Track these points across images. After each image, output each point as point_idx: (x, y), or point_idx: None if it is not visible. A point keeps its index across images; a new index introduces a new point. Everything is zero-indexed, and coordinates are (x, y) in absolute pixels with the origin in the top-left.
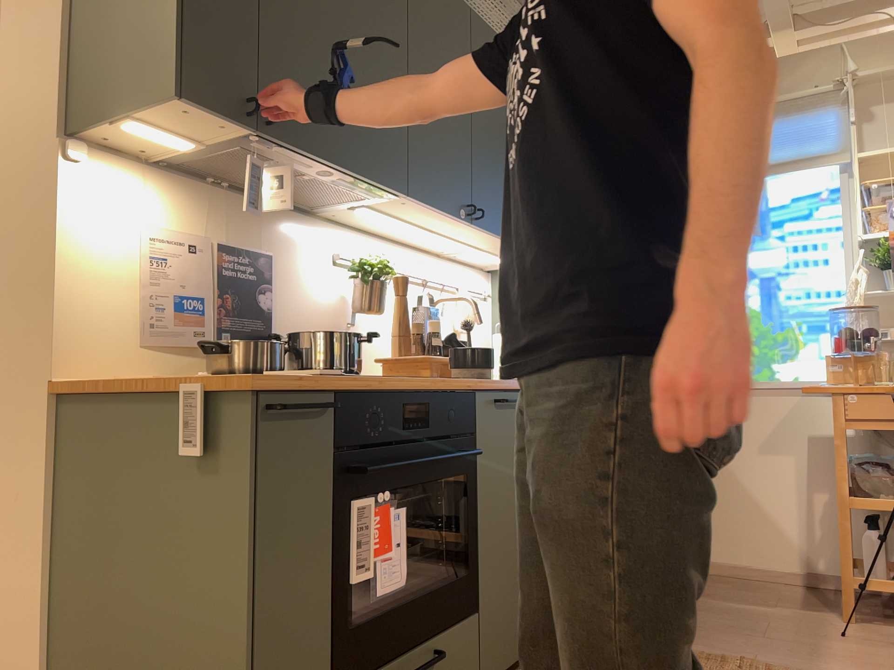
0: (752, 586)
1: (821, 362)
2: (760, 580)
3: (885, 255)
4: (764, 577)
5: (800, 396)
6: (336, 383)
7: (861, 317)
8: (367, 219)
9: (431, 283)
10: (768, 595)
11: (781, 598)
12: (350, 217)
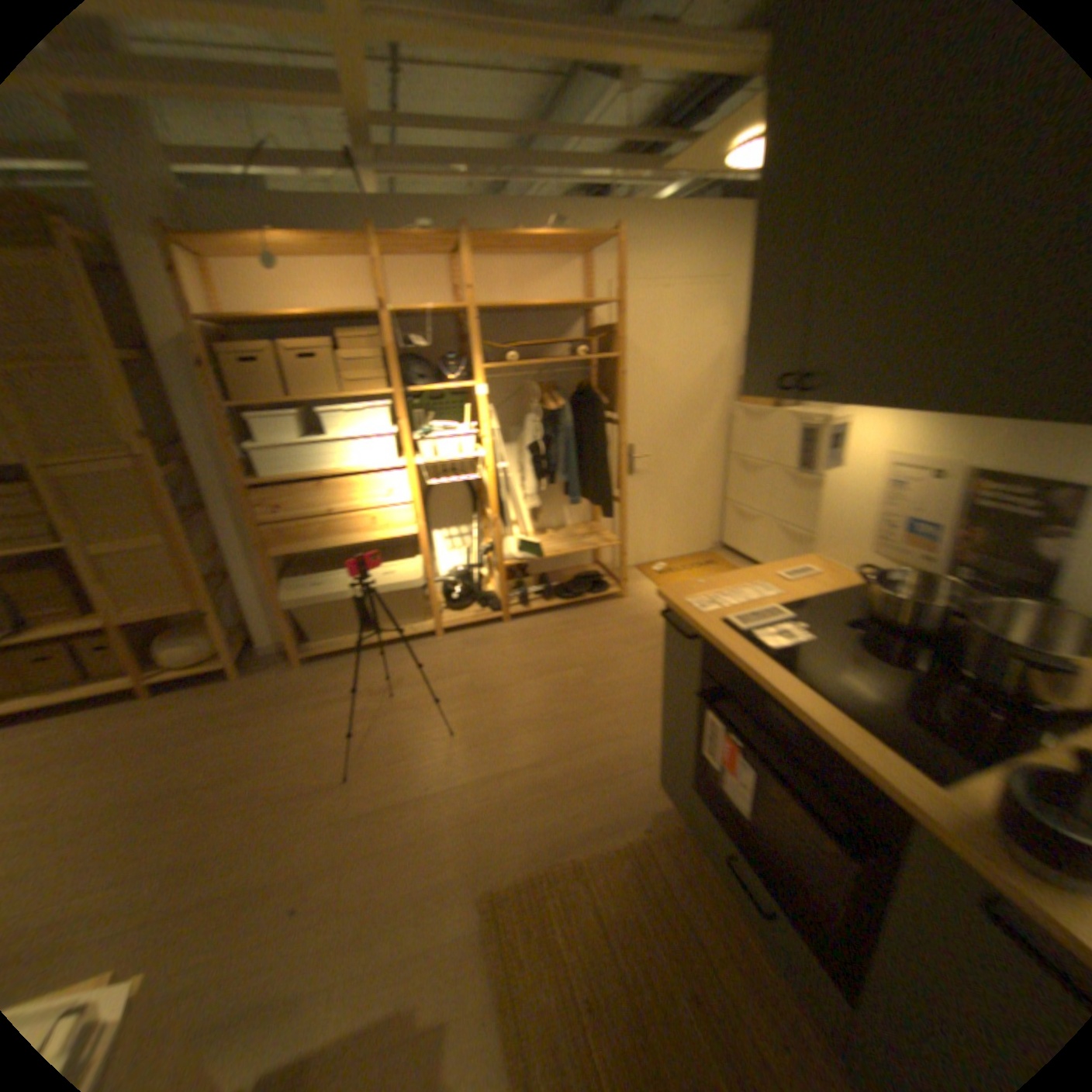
0: None
1: None
2: None
3: None
4: None
5: None
6: (694, 627)
7: None
8: None
9: None
10: None
11: None
12: None
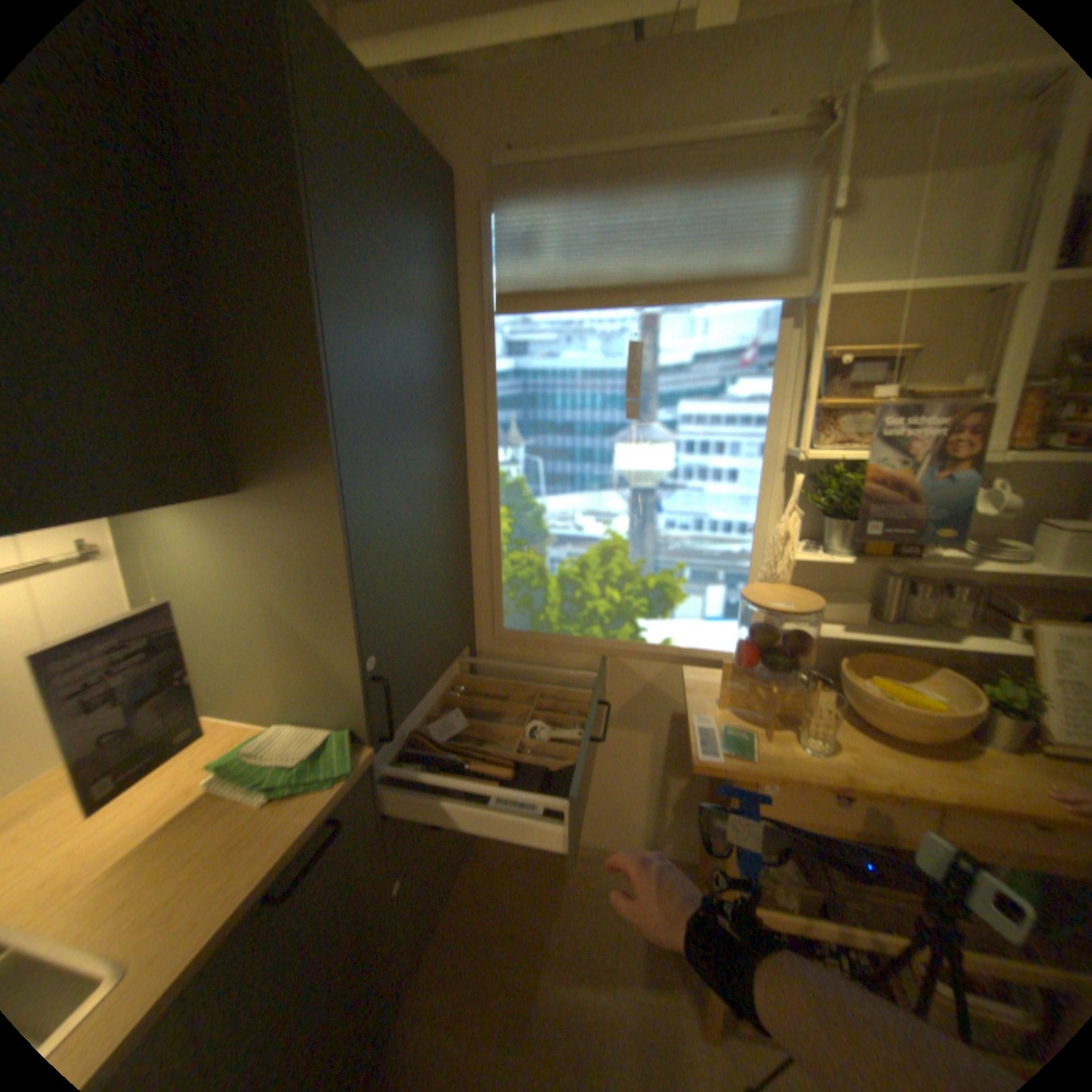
0: (587, 891)
1: (703, 623)
2: (596, 865)
3: (840, 495)
4: (601, 859)
5: (668, 666)
6: None
7: (783, 594)
8: None
9: None
10: (605, 930)
11: (619, 937)
12: None
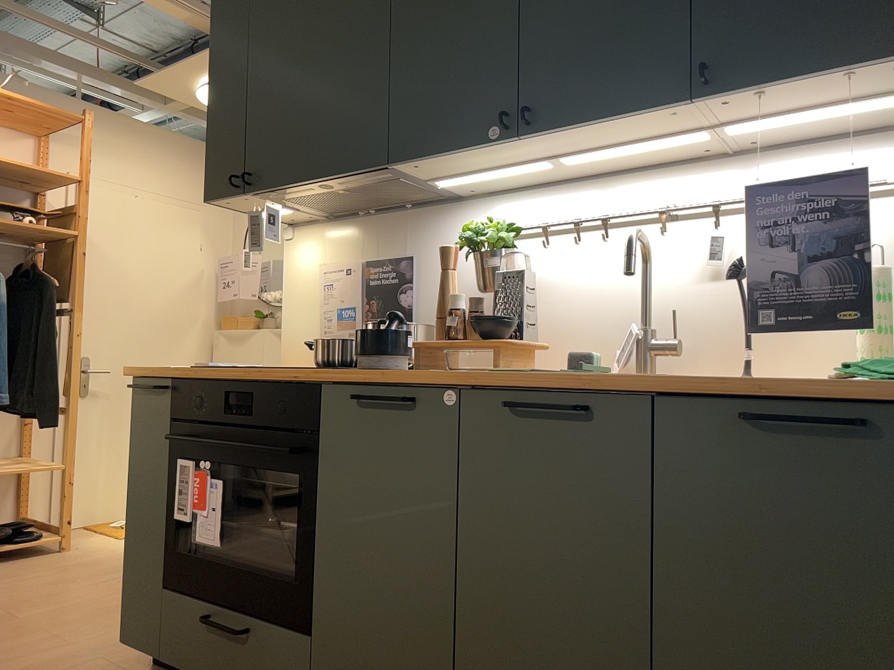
0: None
1: None
2: None
3: None
4: None
5: None
6: (166, 371)
7: None
8: (502, 179)
9: (691, 213)
10: None
11: None
12: (494, 184)
